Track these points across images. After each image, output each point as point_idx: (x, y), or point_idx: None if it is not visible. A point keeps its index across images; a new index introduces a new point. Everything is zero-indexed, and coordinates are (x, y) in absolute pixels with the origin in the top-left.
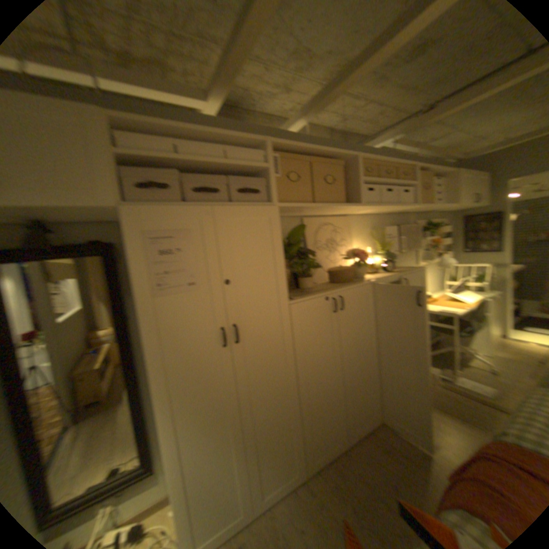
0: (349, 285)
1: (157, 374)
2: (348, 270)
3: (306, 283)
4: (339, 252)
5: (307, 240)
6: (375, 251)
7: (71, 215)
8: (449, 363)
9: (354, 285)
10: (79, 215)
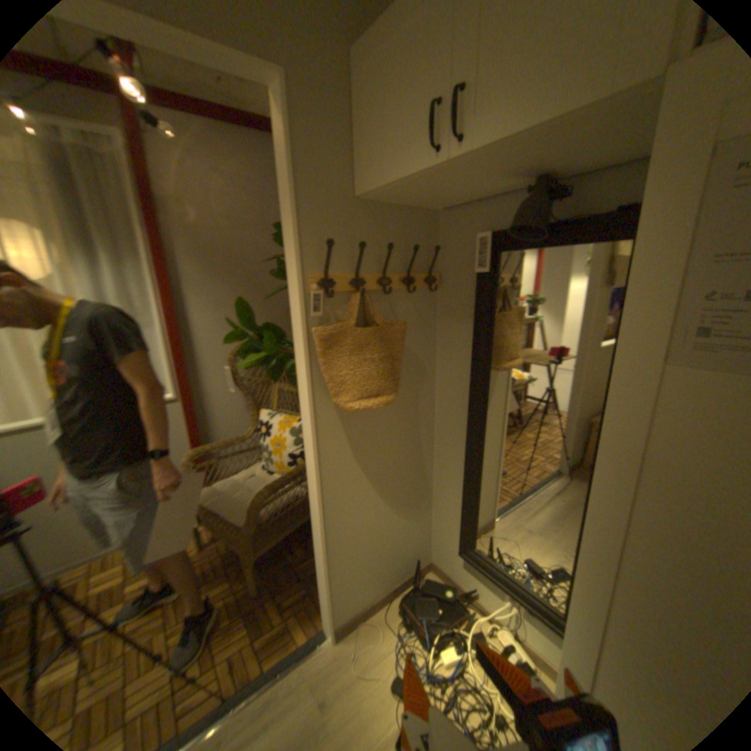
0: None
1: (599, 536)
2: None
3: None
4: None
5: None
6: None
7: (571, 147)
8: None
9: None
10: (587, 144)
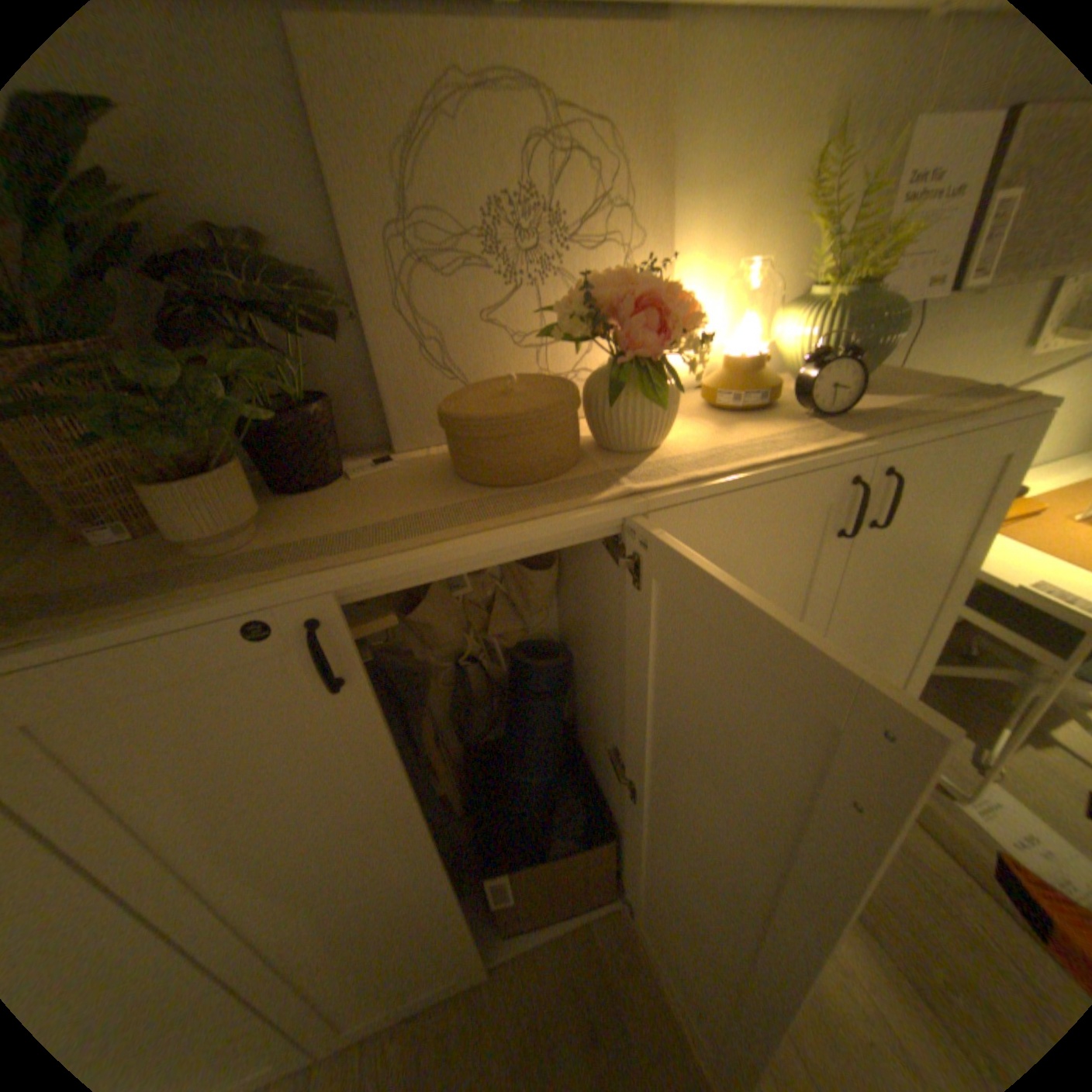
0: (471, 524)
1: None
2: (513, 414)
3: (157, 507)
4: (571, 276)
5: (339, 195)
6: (816, 270)
7: None
8: (981, 707)
9: (496, 528)
10: None
